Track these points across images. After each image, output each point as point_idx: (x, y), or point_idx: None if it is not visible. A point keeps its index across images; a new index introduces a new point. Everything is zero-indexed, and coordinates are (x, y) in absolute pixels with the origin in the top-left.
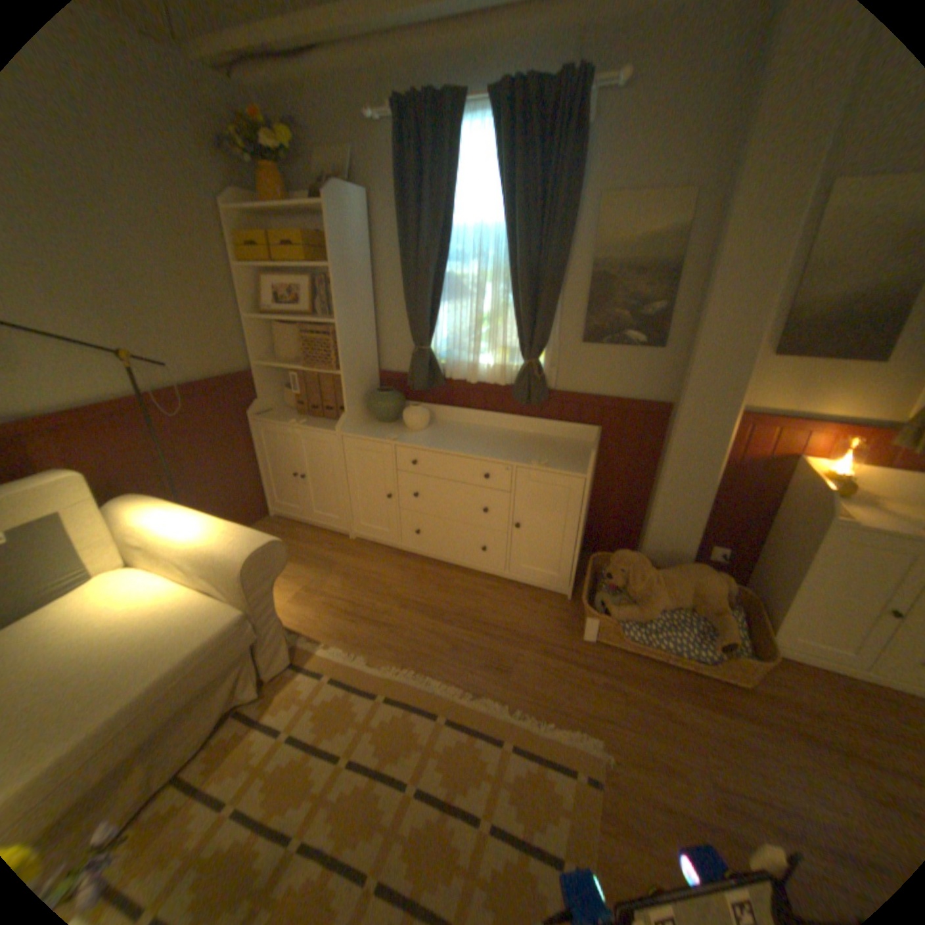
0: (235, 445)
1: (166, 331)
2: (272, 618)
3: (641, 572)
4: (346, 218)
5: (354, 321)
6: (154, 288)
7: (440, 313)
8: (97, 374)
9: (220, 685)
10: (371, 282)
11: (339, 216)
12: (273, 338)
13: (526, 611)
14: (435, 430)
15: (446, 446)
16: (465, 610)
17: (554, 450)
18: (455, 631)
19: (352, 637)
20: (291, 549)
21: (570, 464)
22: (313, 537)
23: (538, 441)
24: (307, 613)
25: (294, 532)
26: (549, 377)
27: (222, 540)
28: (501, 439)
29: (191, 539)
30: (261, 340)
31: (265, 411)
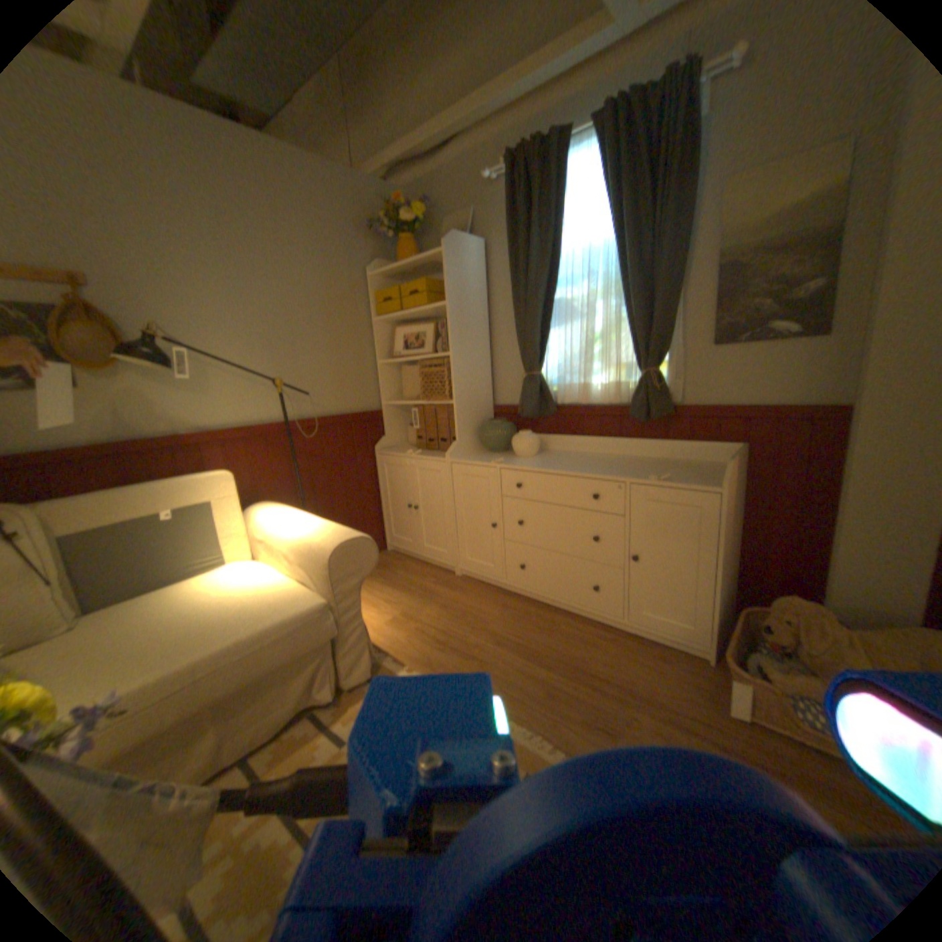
0: (361, 476)
1: (314, 371)
2: (356, 621)
3: (821, 627)
4: (462, 261)
5: (468, 353)
6: (309, 337)
7: (549, 336)
8: (259, 401)
9: (298, 677)
10: (486, 319)
11: (456, 260)
12: (402, 382)
13: (650, 671)
14: (544, 456)
15: (552, 466)
16: (570, 658)
17: (682, 469)
18: (554, 679)
19: (438, 666)
20: (398, 579)
21: (702, 479)
22: (420, 571)
23: (664, 463)
24: (399, 637)
25: (405, 565)
26: (675, 389)
27: (320, 533)
28: (617, 462)
29: (297, 532)
30: (390, 383)
31: (389, 447)
